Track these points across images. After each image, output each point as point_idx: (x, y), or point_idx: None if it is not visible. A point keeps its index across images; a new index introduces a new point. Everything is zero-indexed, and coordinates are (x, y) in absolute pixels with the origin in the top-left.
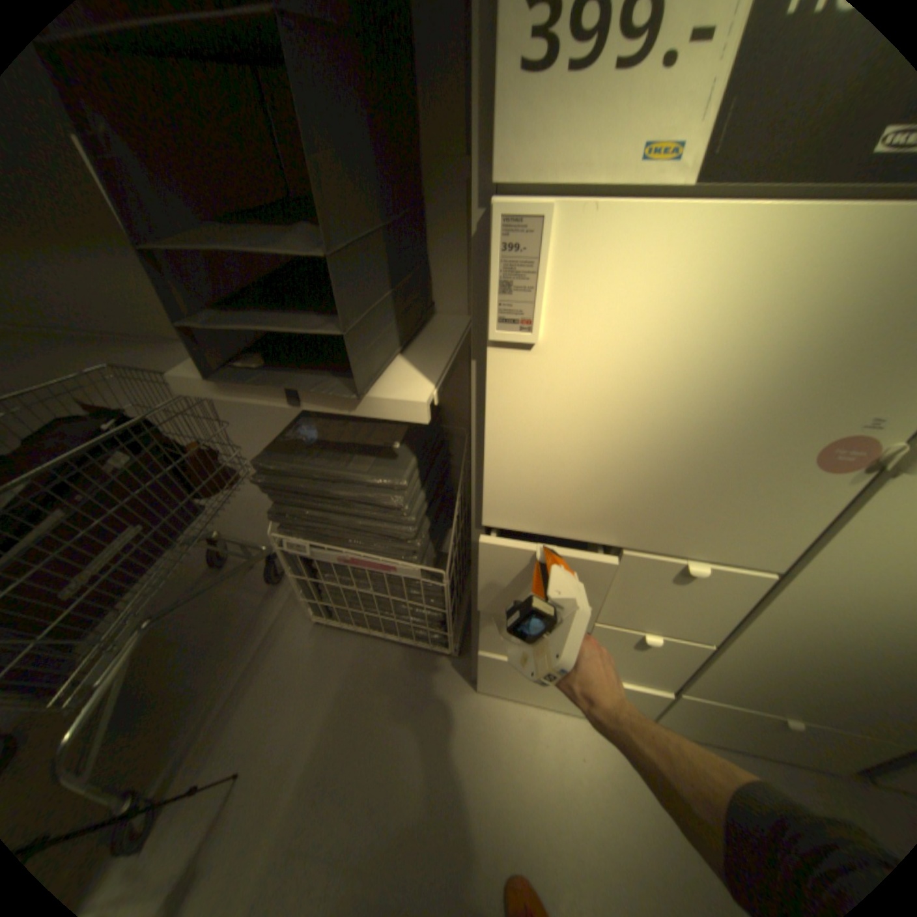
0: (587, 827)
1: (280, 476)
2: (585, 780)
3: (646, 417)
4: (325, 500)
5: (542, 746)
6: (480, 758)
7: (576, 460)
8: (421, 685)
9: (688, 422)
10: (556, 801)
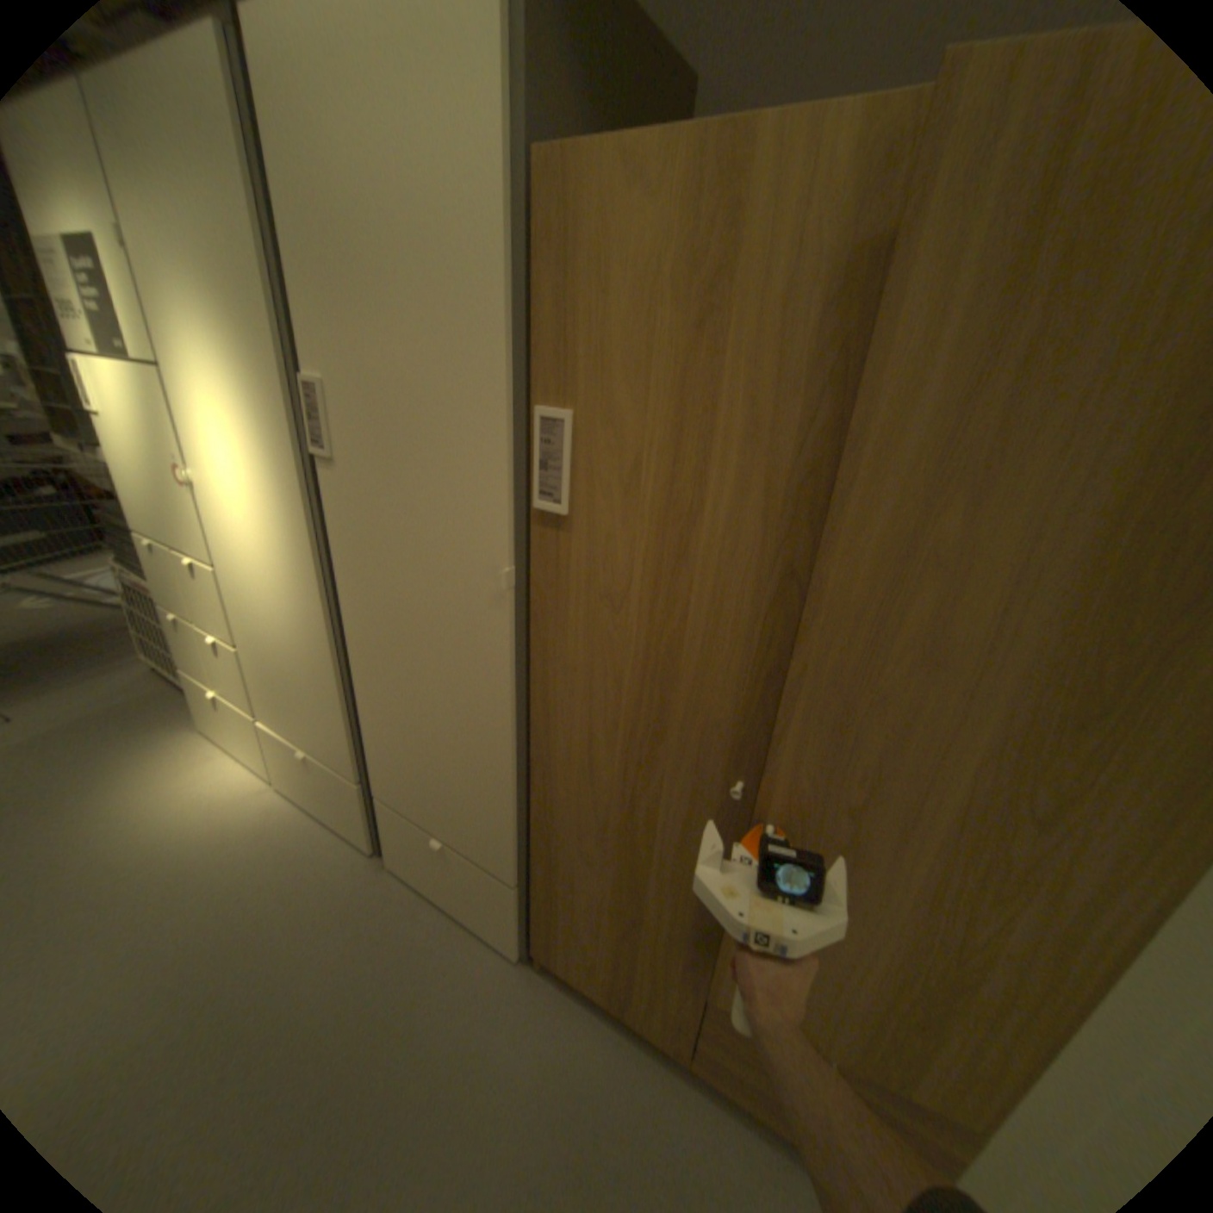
0: (166, 813)
1: (111, 514)
2: (199, 794)
3: (135, 454)
4: (125, 533)
5: (199, 771)
6: (154, 762)
7: (133, 481)
8: (171, 719)
9: (144, 457)
10: (167, 796)
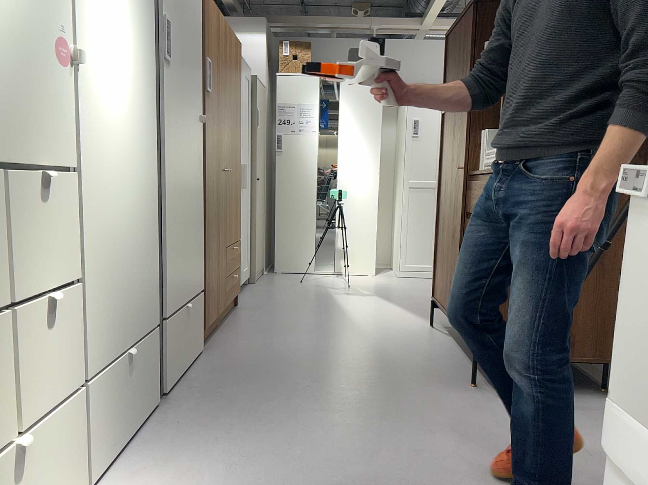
0: None
1: None
2: None
3: None
4: None
5: None
6: None
7: None
8: None
9: None
10: None
